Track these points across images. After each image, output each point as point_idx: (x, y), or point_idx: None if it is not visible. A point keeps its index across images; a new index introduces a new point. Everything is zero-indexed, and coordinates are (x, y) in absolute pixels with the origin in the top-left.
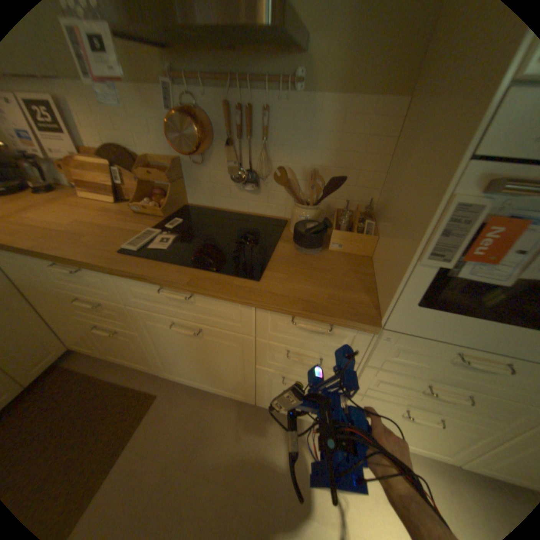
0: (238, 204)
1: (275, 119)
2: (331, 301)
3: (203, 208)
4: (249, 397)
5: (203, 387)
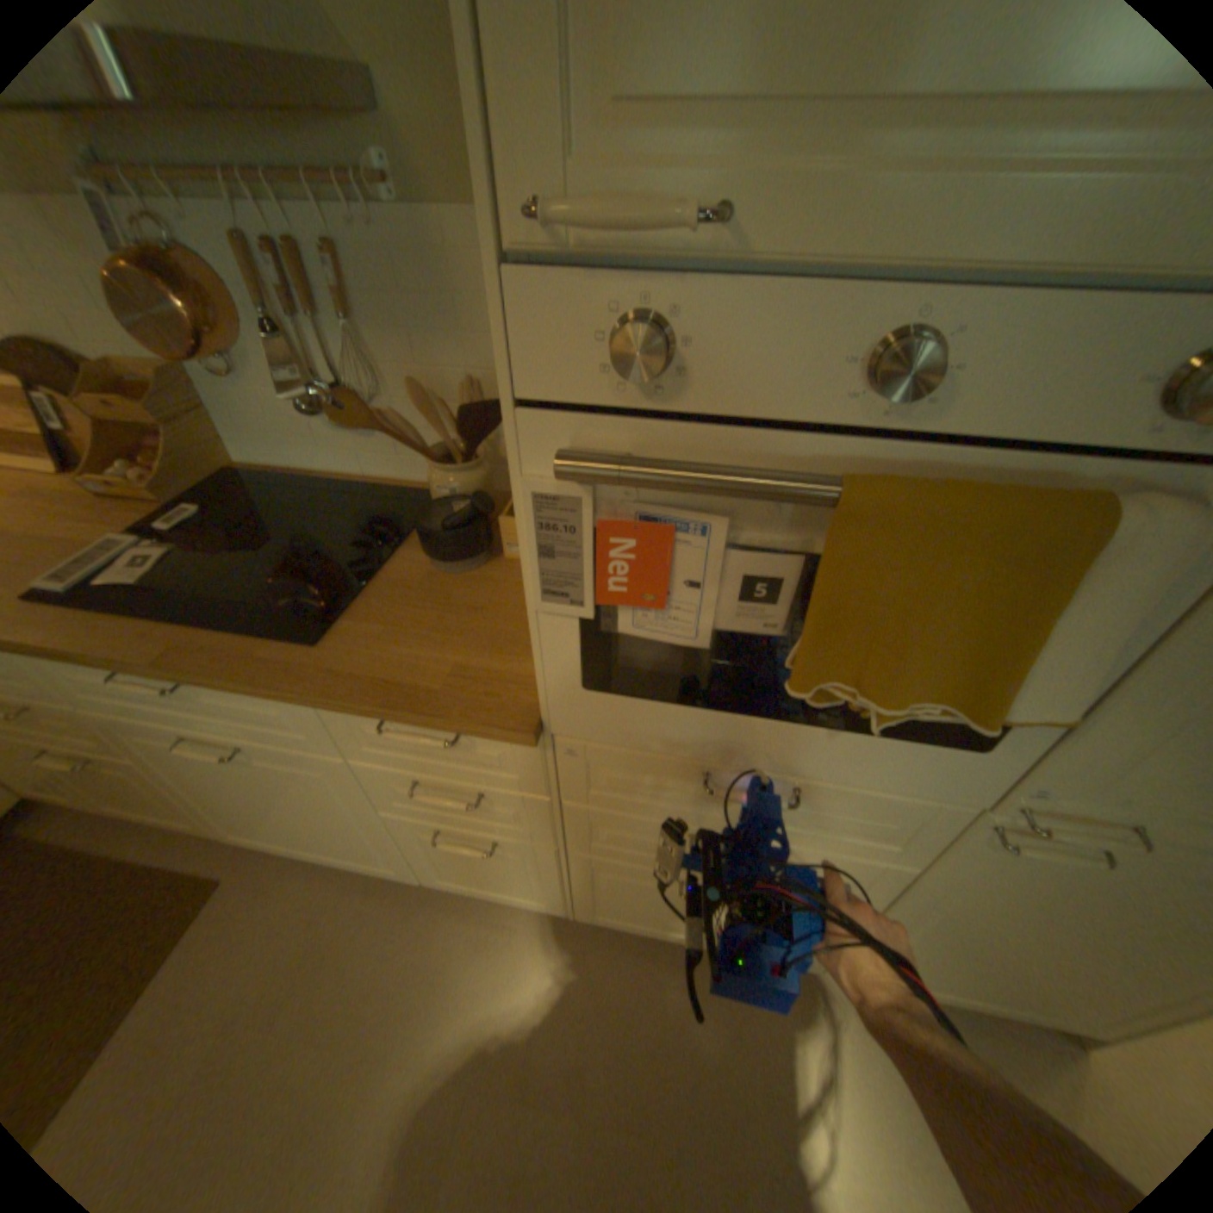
0: (336, 460)
1: (354, 269)
2: (452, 681)
3: (265, 472)
4: (400, 872)
5: (309, 858)
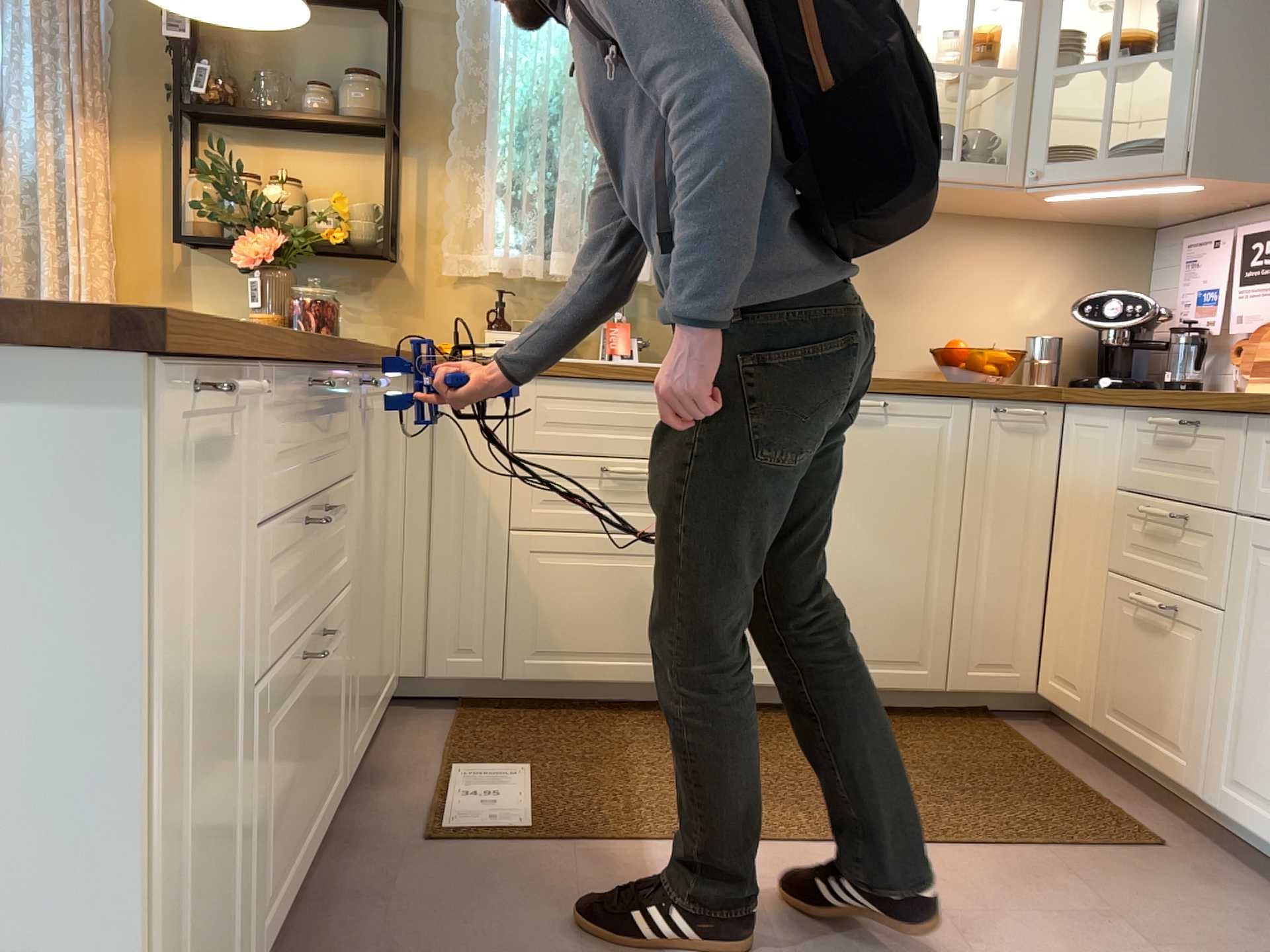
0: None
1: None
2: None
3: None
4: None
5: None
